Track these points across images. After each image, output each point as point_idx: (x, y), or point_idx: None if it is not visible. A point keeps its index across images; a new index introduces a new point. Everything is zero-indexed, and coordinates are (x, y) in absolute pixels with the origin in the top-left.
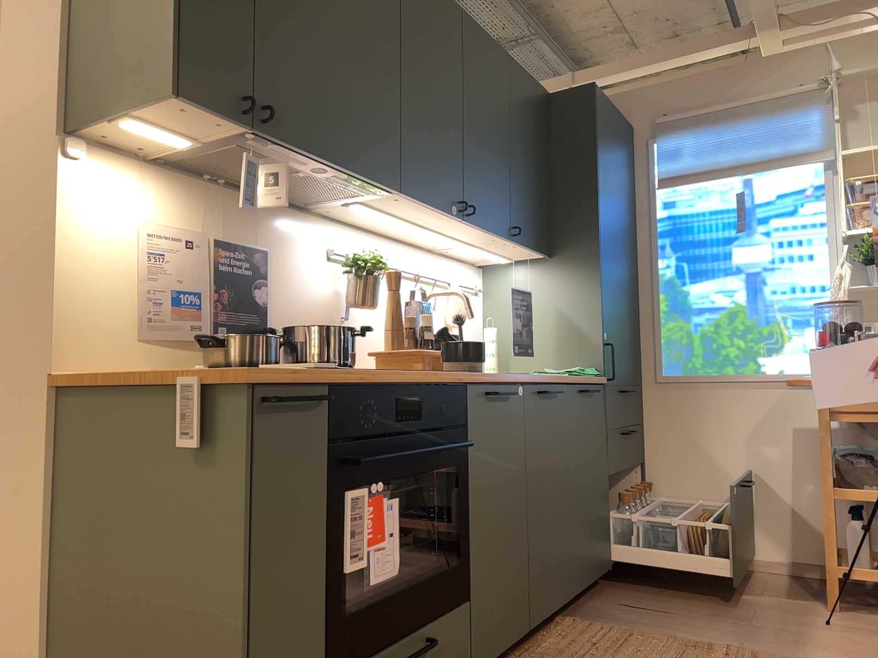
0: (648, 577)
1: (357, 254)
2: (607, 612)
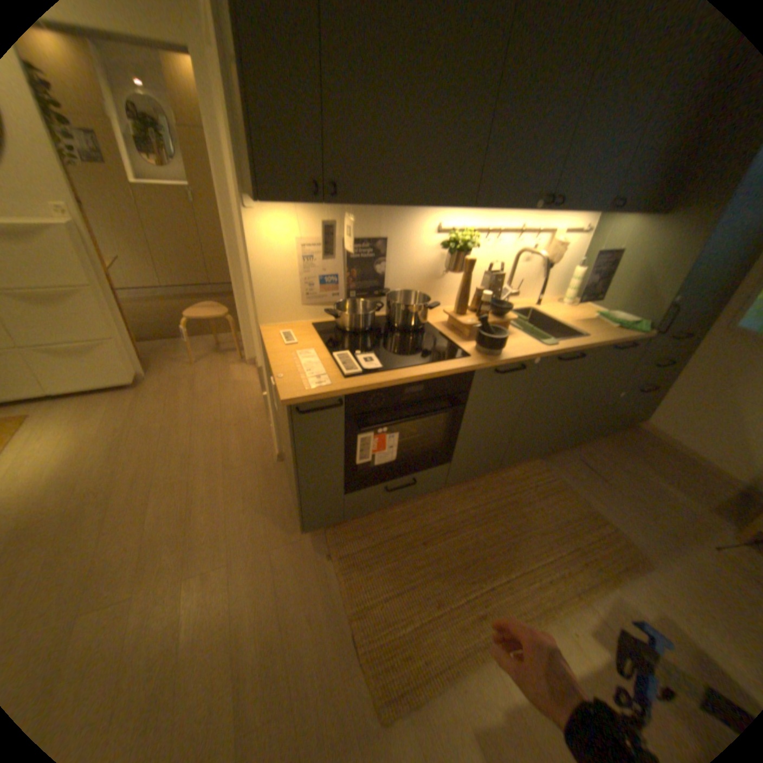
0: (623, 446)
1: (455, 234)
2: (567, 464)
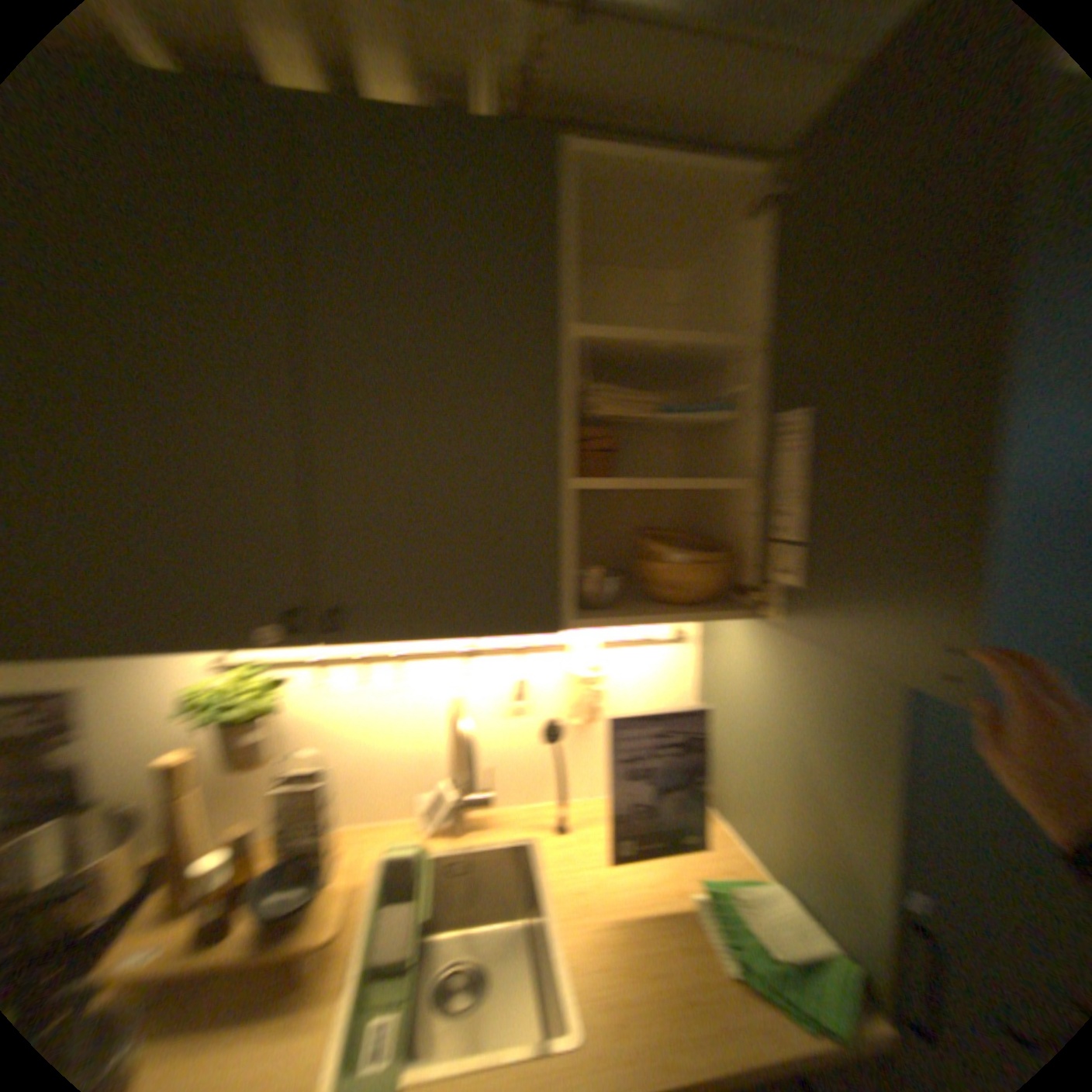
0: None
1: (218, 682)
2: None
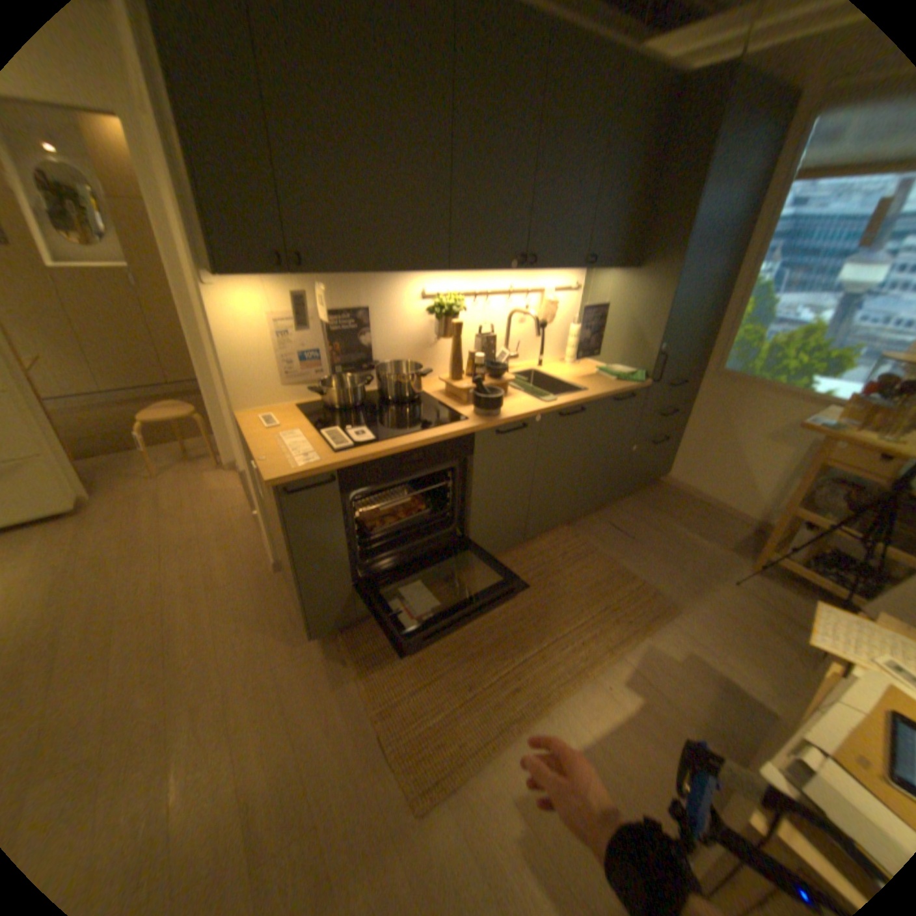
0: (647, 503)
1: (439, 299)
2: (594, 528)
